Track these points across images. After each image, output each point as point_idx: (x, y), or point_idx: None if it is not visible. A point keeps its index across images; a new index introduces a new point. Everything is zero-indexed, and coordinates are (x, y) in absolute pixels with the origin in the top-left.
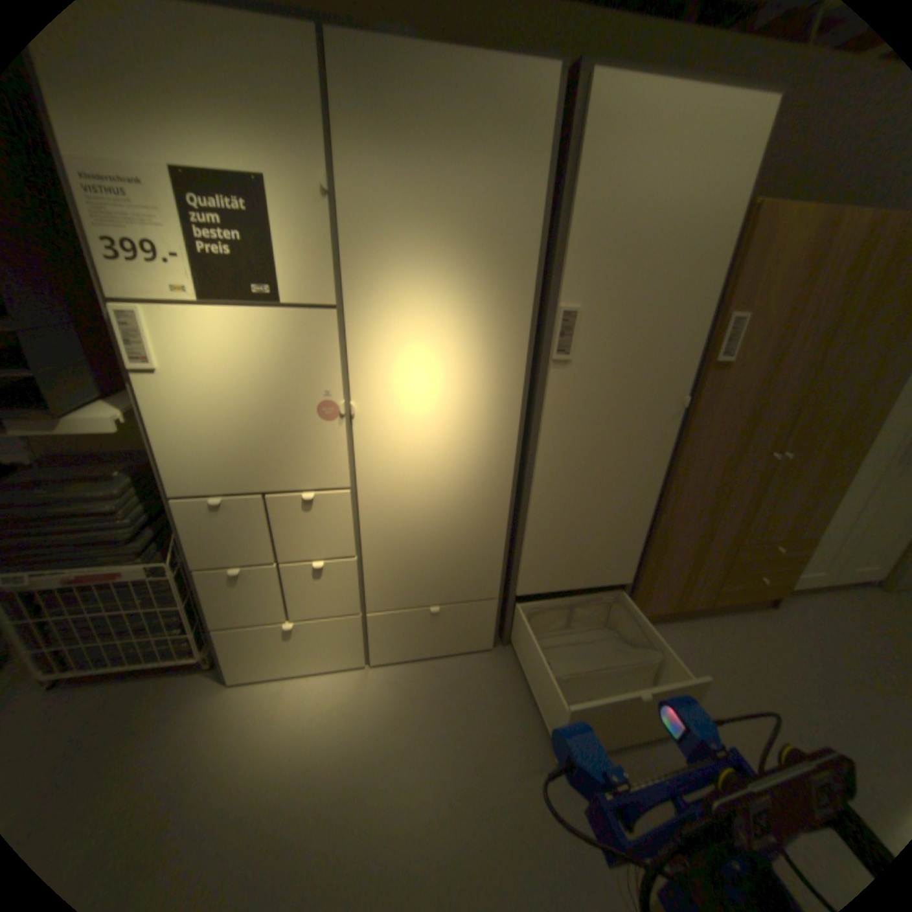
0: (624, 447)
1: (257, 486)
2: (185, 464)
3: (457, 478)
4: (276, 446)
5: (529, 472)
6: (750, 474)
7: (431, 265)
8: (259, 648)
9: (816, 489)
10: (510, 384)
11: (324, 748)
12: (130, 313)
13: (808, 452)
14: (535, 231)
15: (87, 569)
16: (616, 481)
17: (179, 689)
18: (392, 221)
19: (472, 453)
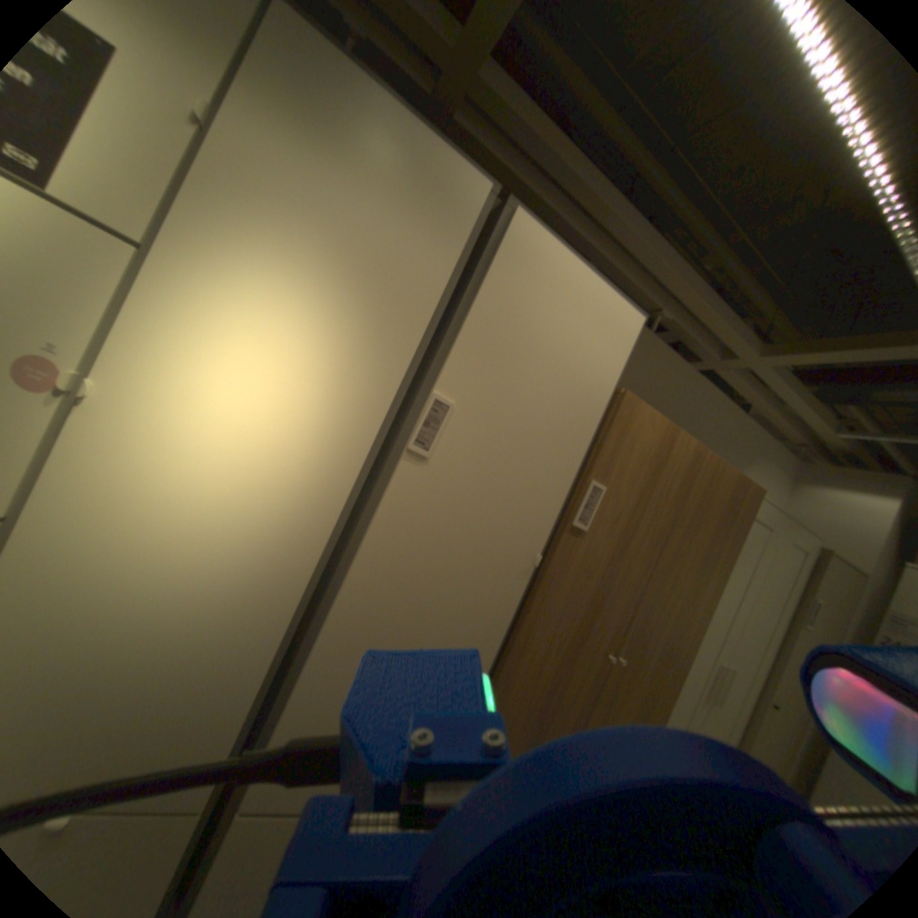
0: (461, 597)
1: None
2: None
3: (215, 569)
4: None
5: (331, 595)
6: (585, 677)
7: (298, 275)
8: None
9: (642, 714)
10: (345, 460)
11: None
12: None
13: (638, 665)
14: (428, 307)
15: None
16: (440, 643)
17: None
18: (268, 205)
19: (255, 536)
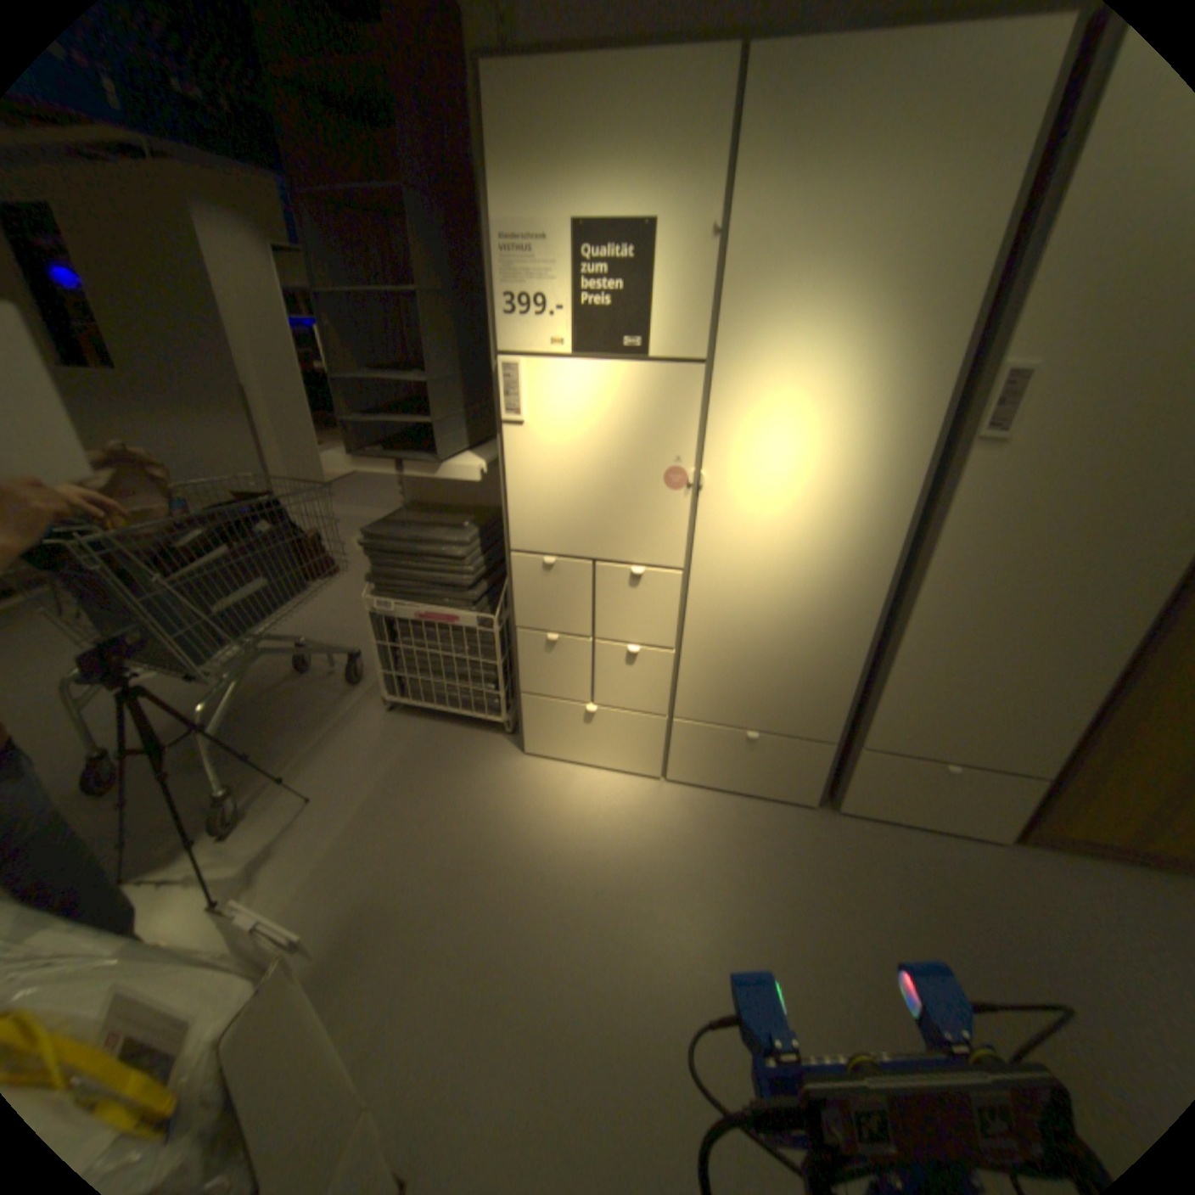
0: (1080, 575)
1: (591, 553)
2: (532, 520)
3: (812, 580)
4: (616, 513)
5: (915, 588)
6: None
7: (828, 311)
8: (561, 725)
9: None
10: (908, 467)
11: (610, 841)
12: (514, 367)
13: None
14: (986, 260)
15: (435, 609)
16: (1055, 624)
17: (485, 744)
18: (788, 261)
19: (837, 551)
